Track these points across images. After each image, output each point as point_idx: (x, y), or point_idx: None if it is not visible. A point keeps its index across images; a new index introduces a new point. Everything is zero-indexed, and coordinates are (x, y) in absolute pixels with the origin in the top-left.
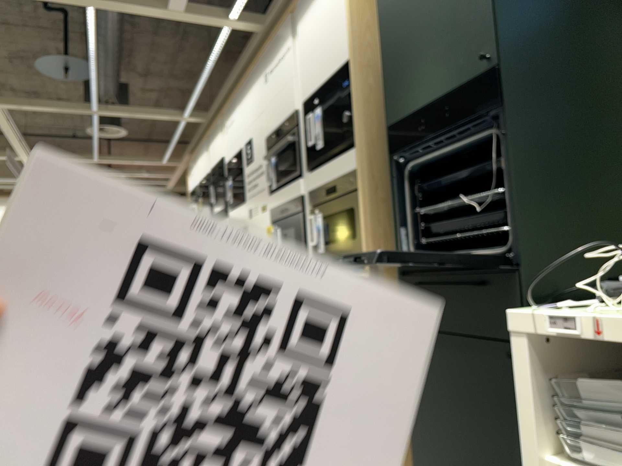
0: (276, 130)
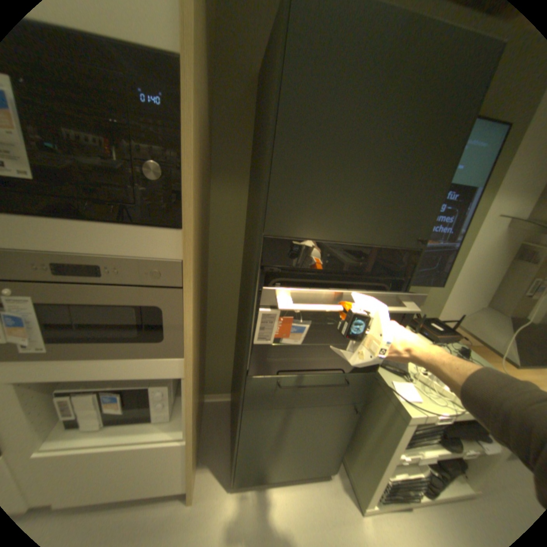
0: None
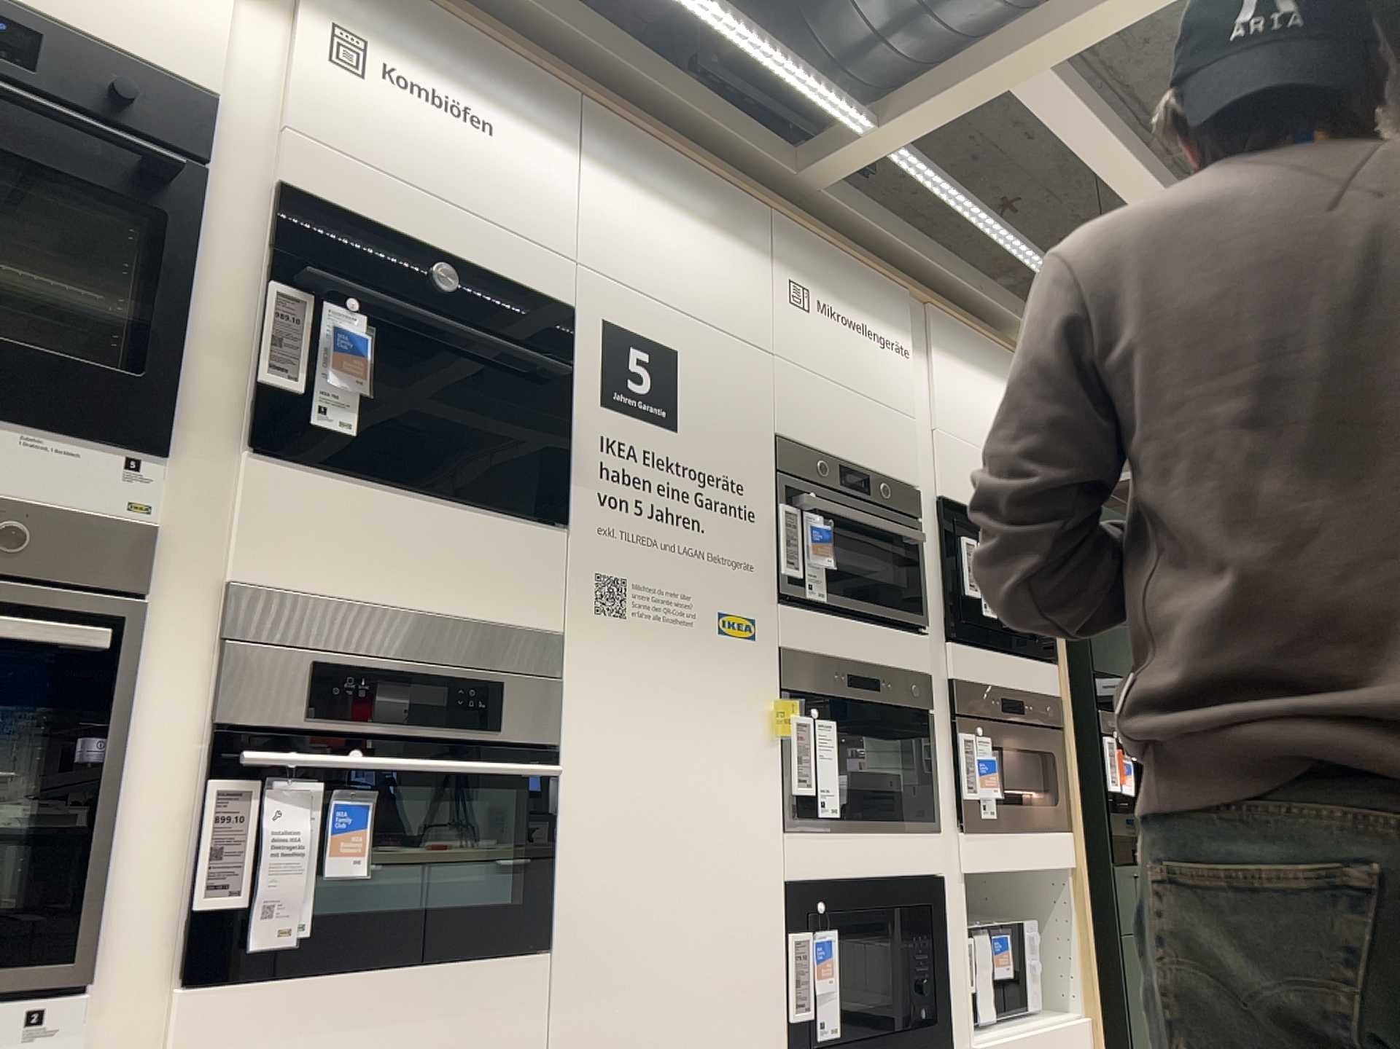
0: (843, 464)
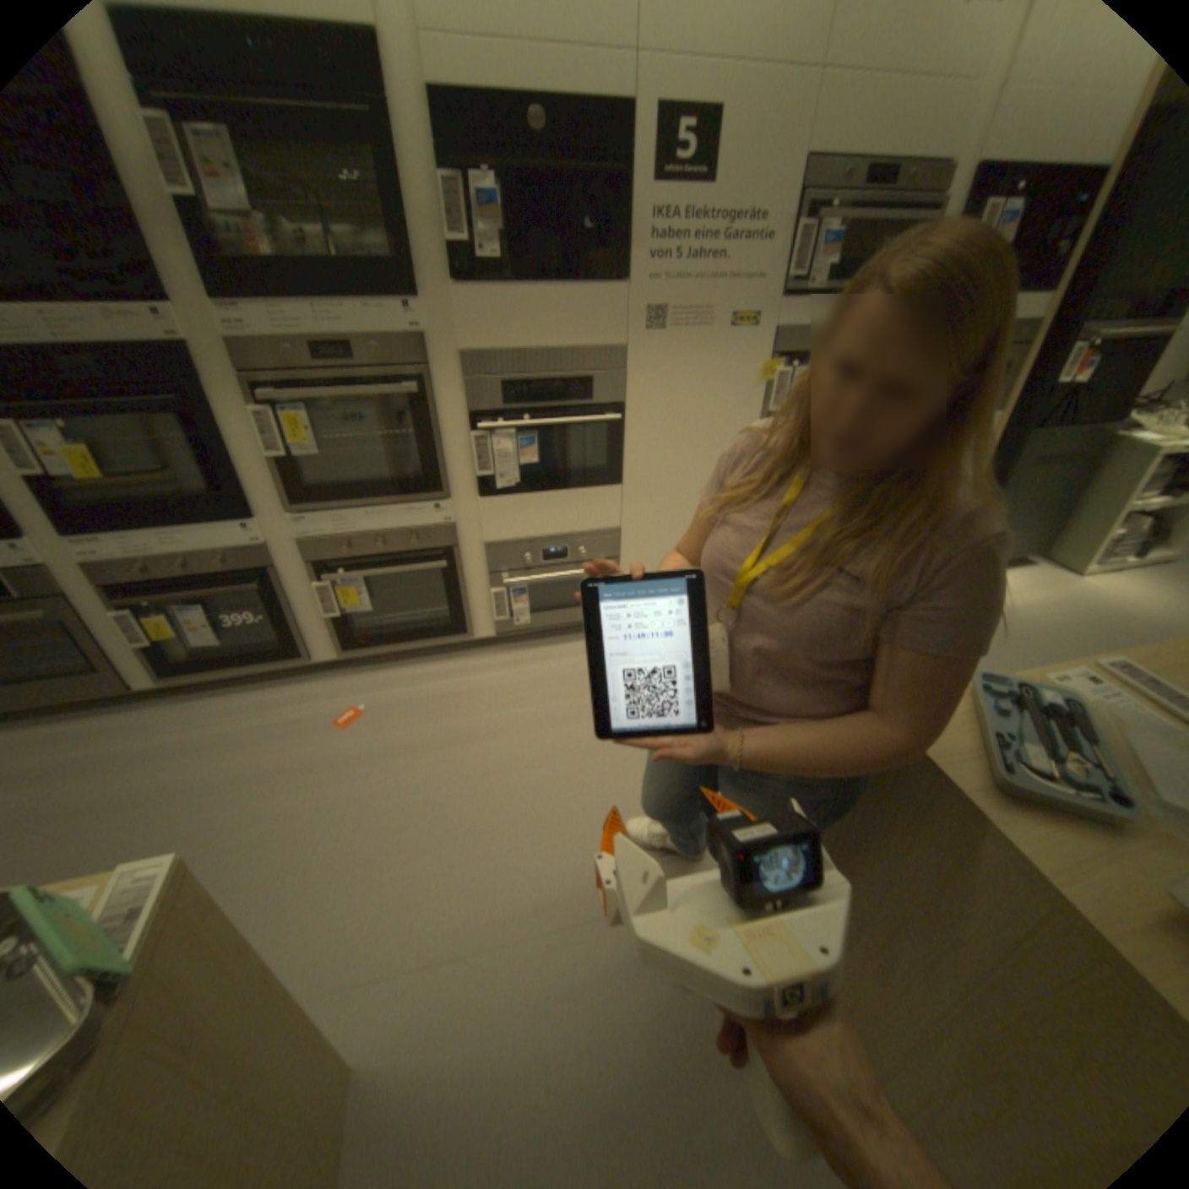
0: (869, 166)
